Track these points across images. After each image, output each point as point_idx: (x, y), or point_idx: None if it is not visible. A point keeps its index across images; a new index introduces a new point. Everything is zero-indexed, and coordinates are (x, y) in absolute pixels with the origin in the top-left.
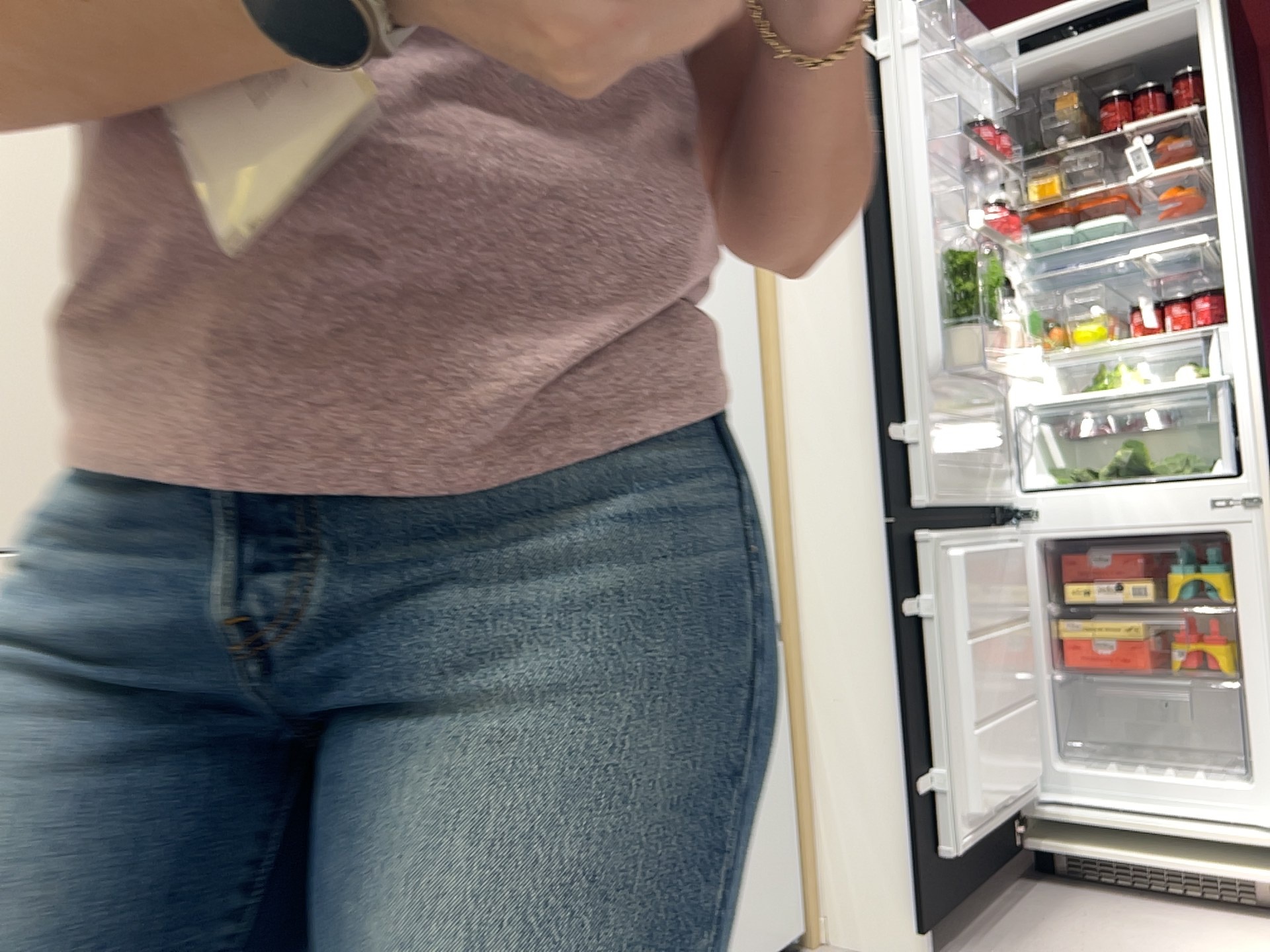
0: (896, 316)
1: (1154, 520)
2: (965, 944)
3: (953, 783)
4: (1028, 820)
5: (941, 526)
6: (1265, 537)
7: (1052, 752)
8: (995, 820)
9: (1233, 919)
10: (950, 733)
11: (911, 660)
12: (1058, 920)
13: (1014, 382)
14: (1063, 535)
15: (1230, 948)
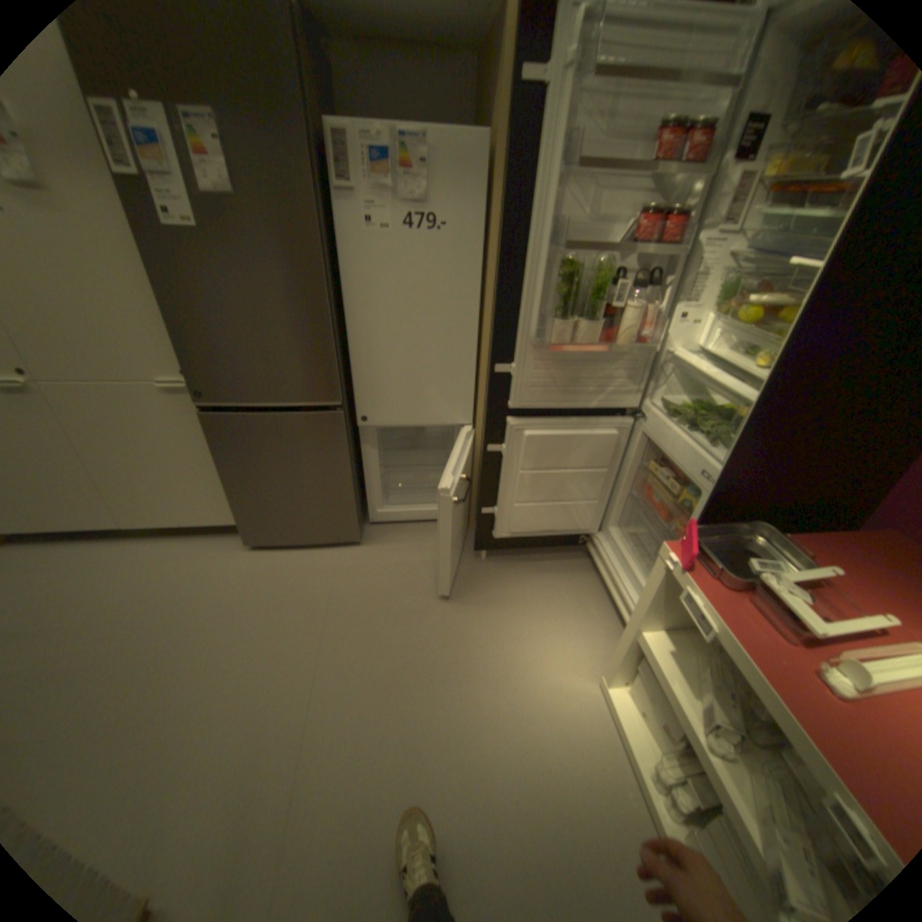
0: (518, 301)
1: (679, 460)
2: (508, 561)
3: (499, 516)
4: (592, 538)
5: (542, 414)
6: (709, 509)
7: (611, 522)
8: (534, 534)
9: (615, 627)
10: (501, 500)
11: (488, 468)
12: (555, 577)
13: (674, 334)
14: (650, 437)
15: (583, 632)
